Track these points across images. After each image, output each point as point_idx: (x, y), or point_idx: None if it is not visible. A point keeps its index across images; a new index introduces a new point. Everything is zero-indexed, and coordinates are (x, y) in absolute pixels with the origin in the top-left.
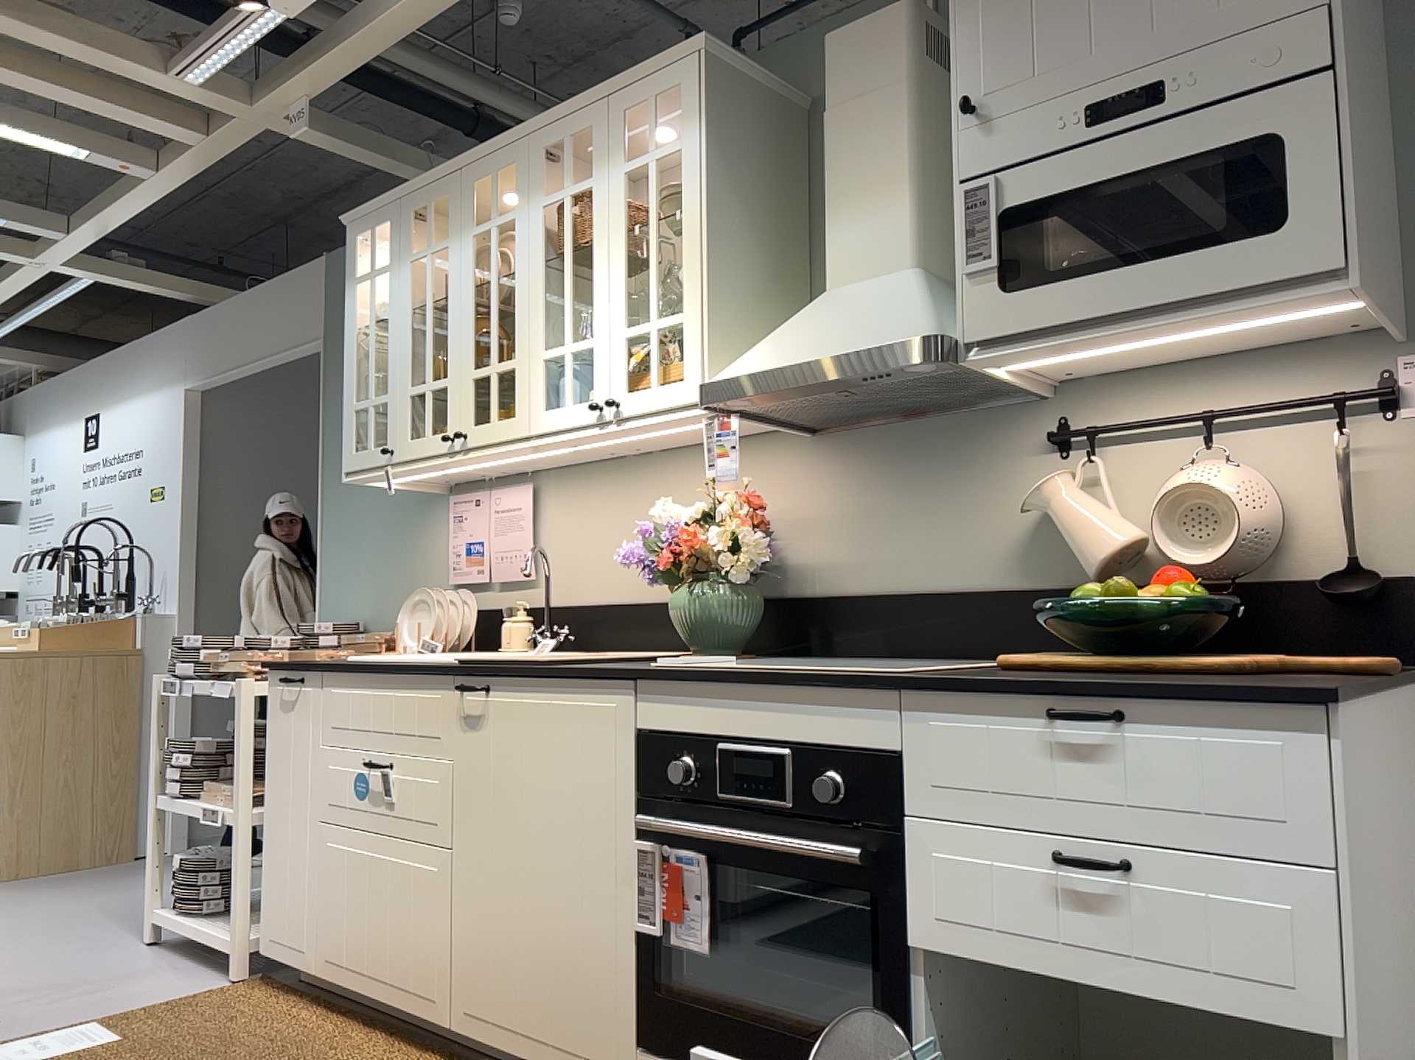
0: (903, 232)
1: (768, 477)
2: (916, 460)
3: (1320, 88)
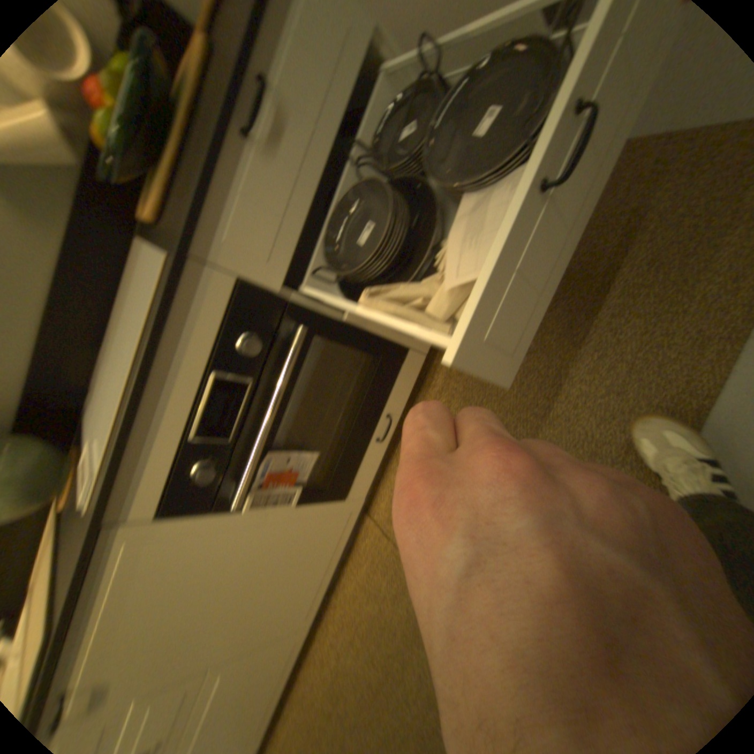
0: None
1: None
2: None
3: None
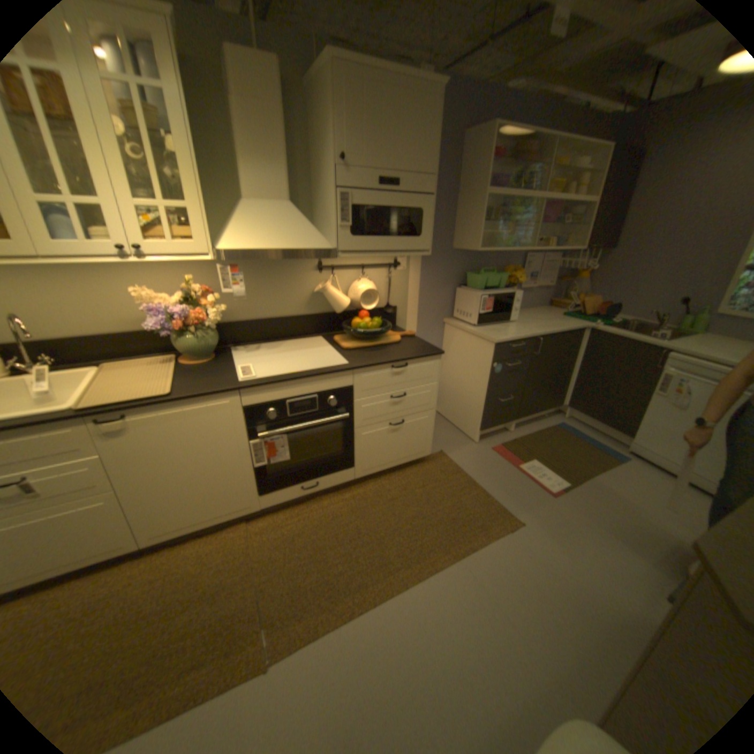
0: (284, 184)
1: (188, 272)
2: (266, 270)
3: (432, 200)
